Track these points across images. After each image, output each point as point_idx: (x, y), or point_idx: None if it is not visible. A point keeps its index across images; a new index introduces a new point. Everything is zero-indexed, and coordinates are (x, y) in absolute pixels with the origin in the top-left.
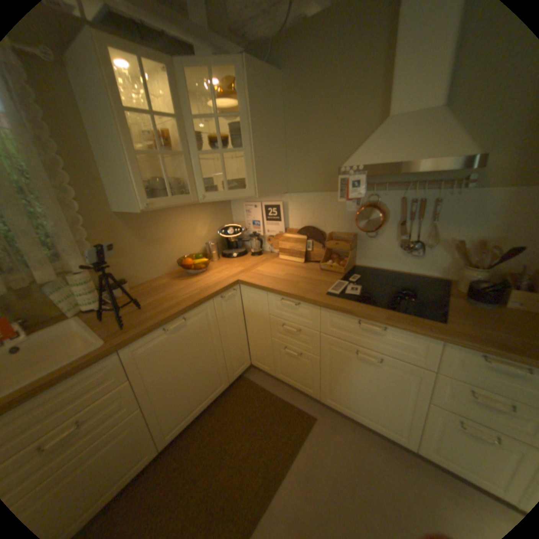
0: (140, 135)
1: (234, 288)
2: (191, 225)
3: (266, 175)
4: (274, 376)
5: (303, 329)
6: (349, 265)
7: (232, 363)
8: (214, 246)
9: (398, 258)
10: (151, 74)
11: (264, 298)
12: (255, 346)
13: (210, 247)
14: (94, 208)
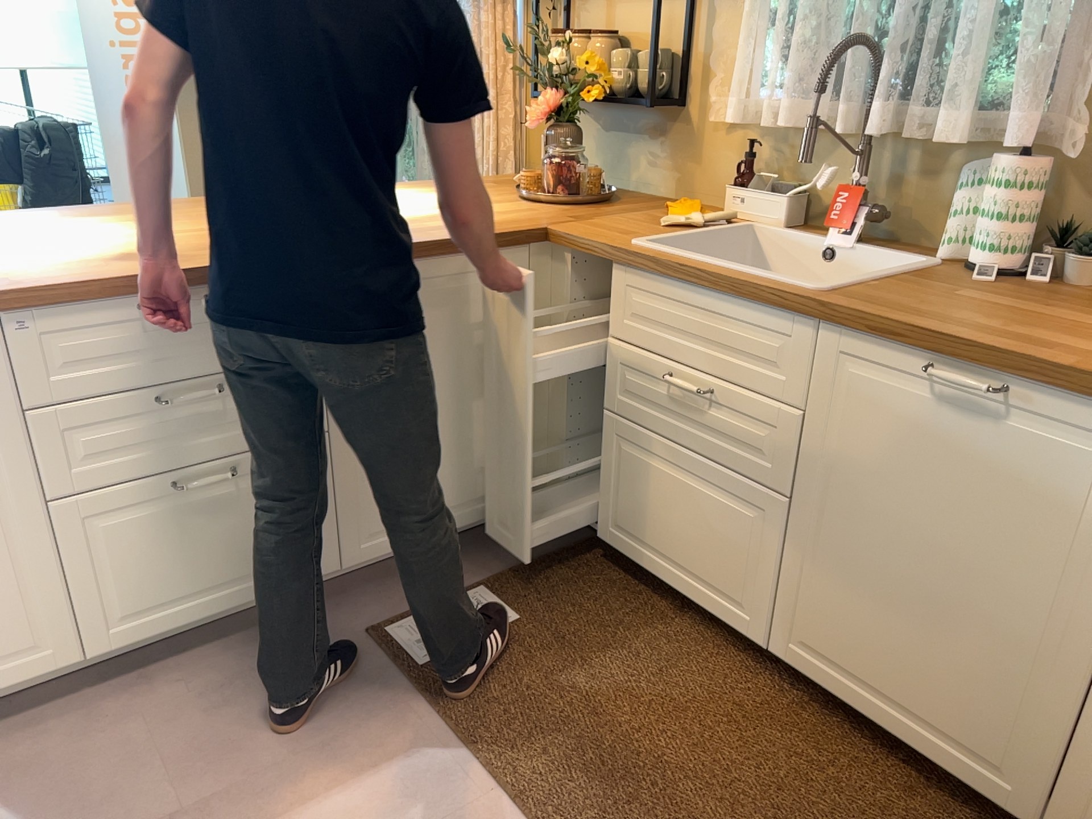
0: None
1: None
2: None
3: None
4: None
5: None
6: None
7: None
8: None
9: None
10: None
11: None
12: None
13: None
14: None
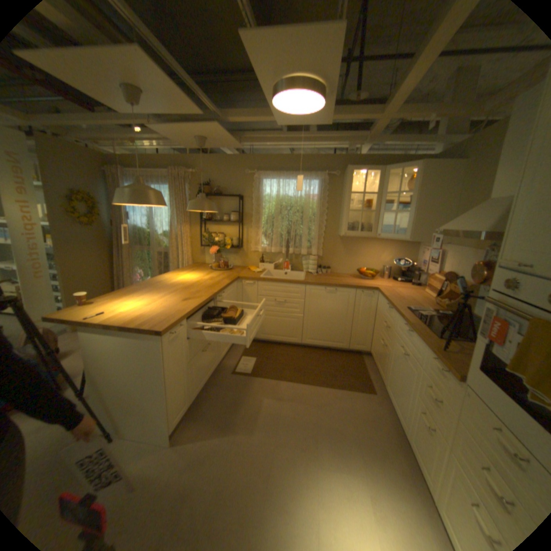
0: (361, 201)
1: (374, 291)
2: (379, 252)
3: (426, 228)
4: (375, 363)
5: (390, 328)
6: (457, 308)
7: (355, 337)
8: (386, 269)
9: None
10: (379, 172)
11: (384, 303)
12: (374, 338)
13: (384, 268)
14: (331, 231)
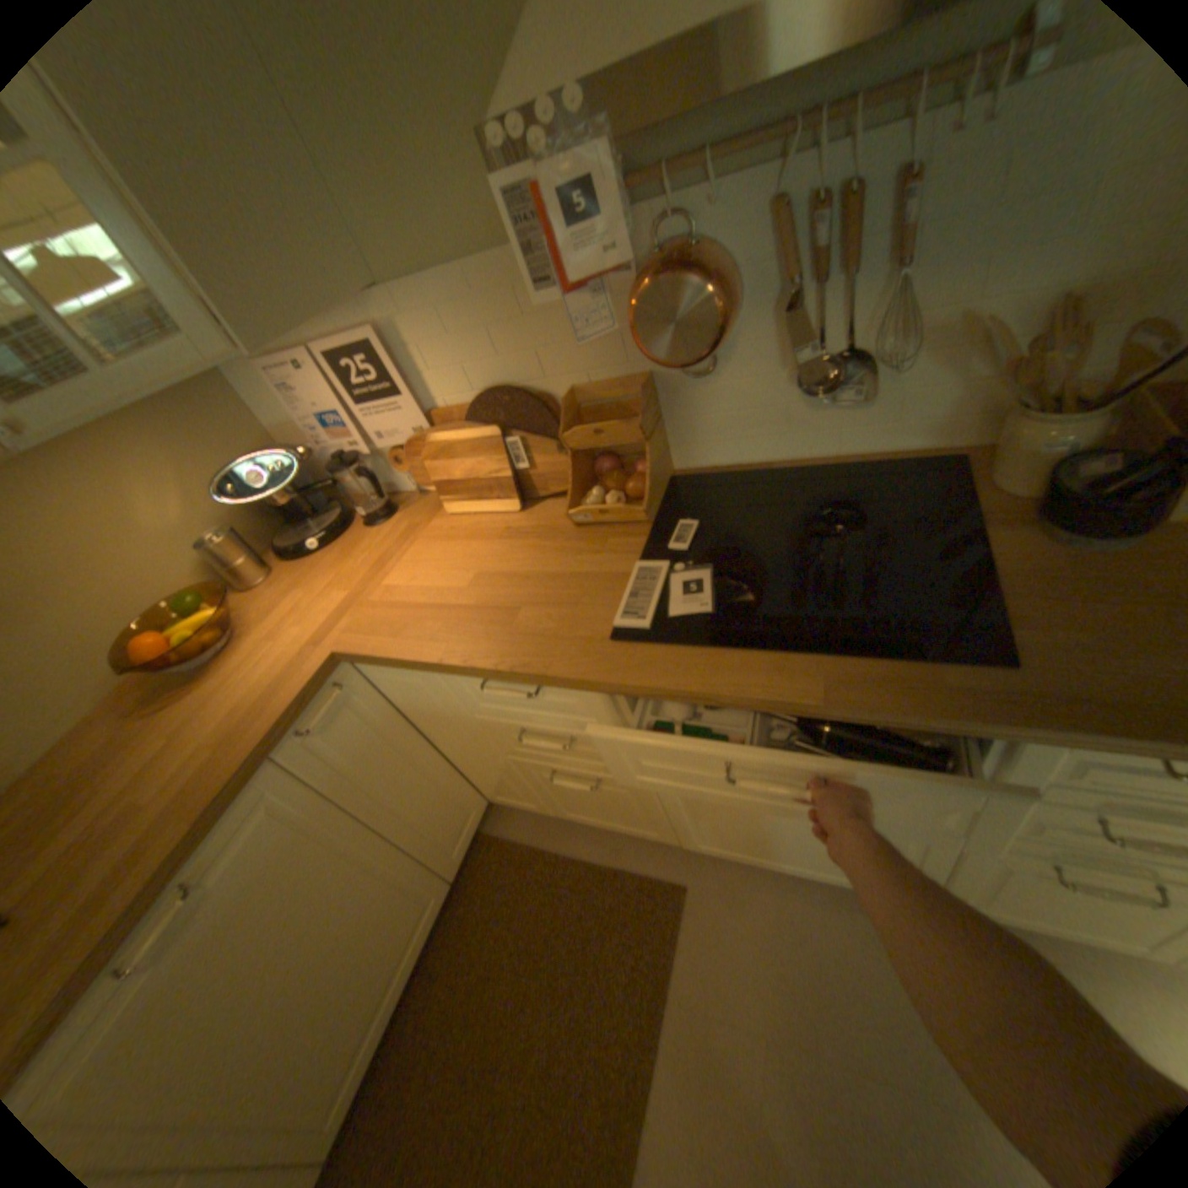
0: None
1: (332, 679)
2: (99, 507)
3: (239, 240)
4: (555, 815)
5: (580, 735)
6: (657, 488)
7: (431, 843)
8: (224, 546)
9: (795, 421)
10: None
11: (436, 681)
12: (477, 773)
13: (211, 553)
14: None
